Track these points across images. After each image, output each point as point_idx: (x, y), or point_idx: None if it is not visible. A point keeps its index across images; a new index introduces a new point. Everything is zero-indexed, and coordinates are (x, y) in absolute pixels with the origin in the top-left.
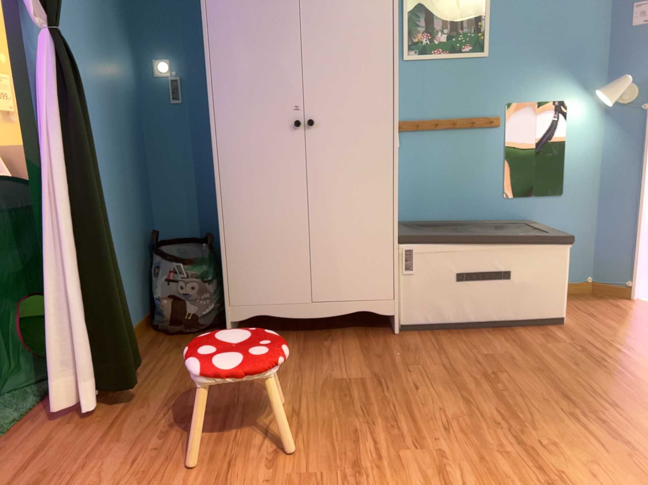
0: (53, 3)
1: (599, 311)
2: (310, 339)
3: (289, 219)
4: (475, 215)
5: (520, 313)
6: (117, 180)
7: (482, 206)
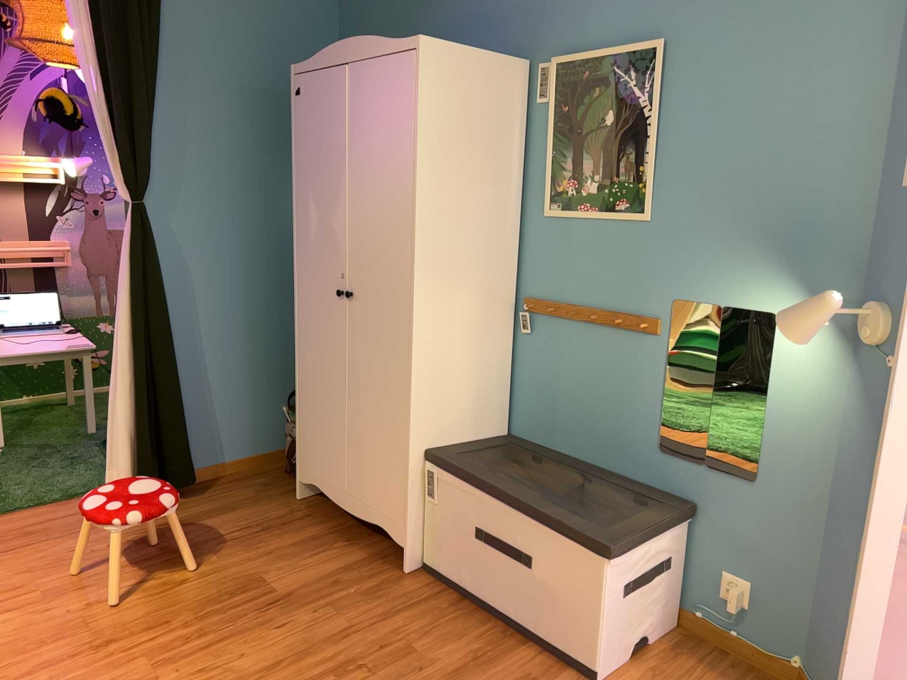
0: (135, 181)
1: None
2: (338, 535)
3: (335, 394)
4: (617, 463)
5: (544, 632)
6: (258, 314)
7: (627, 452)
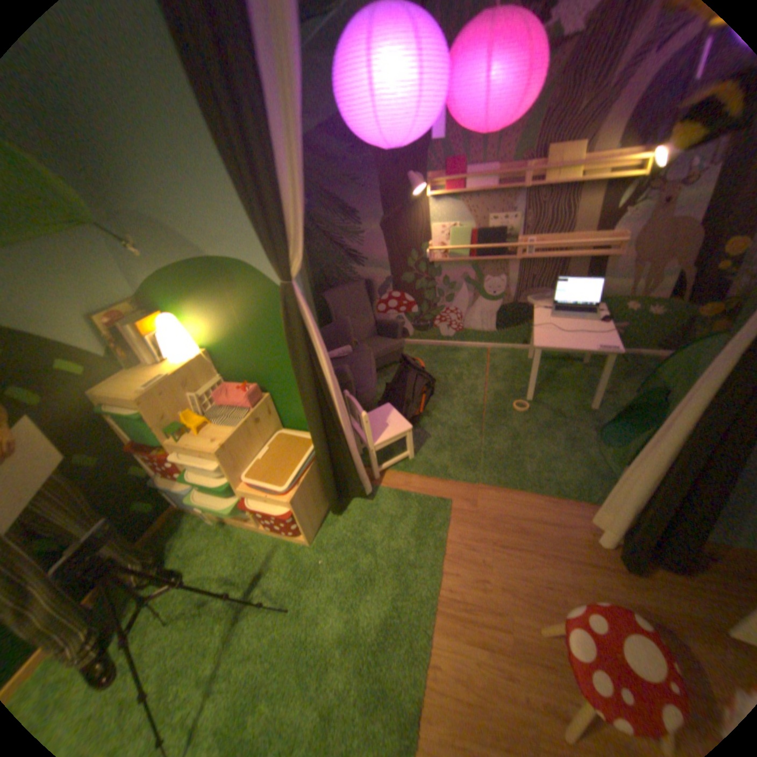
0: None
1: None
2: None
3: None
4: None
5: None
6: None
7: None
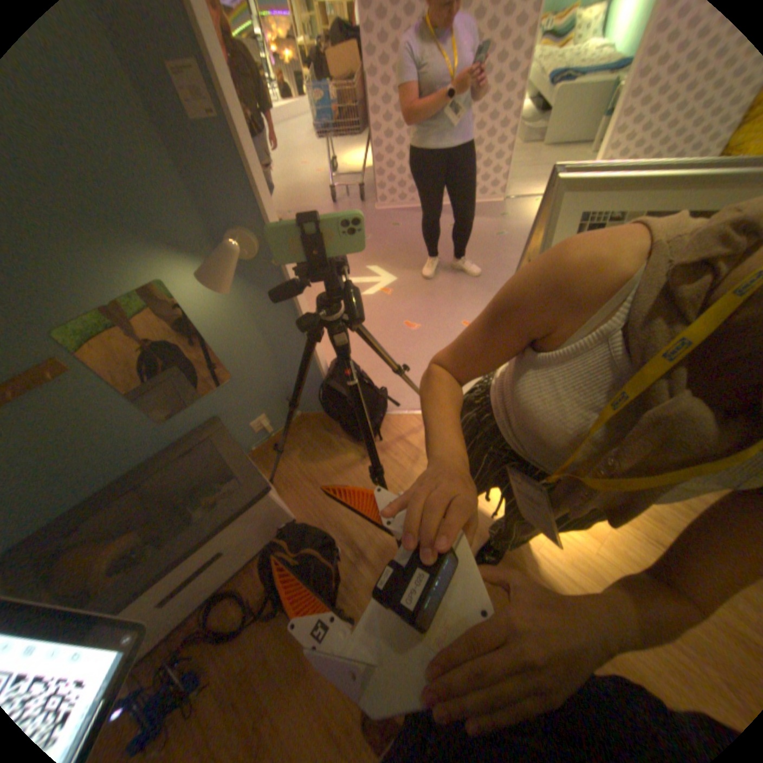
0: None
1: (318, 462)
2: None
3: None
4: (138, 460)
5: (253, 554)
6: None
7: (138, 448)
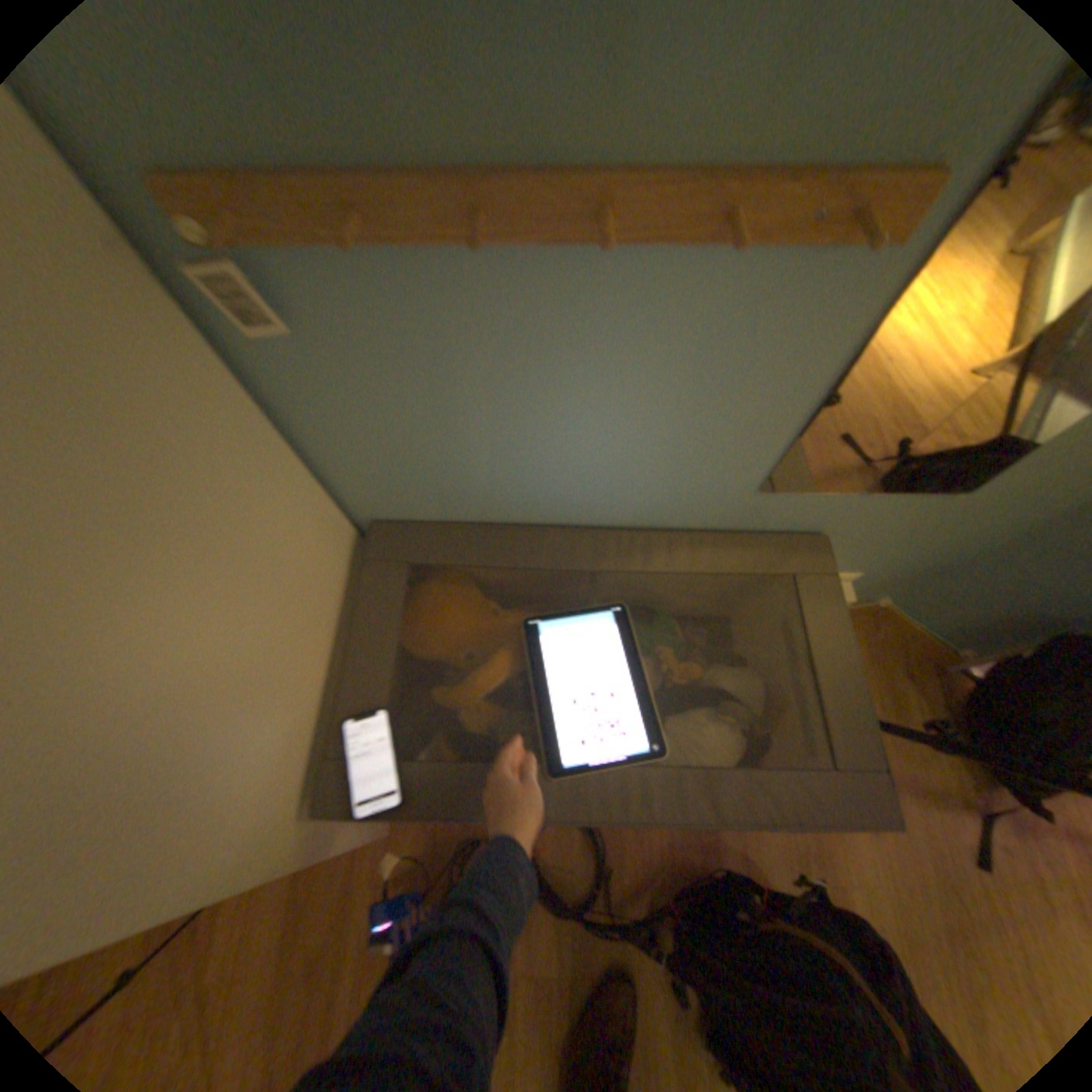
0: None
1: None
2: None
3: None
4: (650, 520)
5: None
6: None
7: (678, 506)
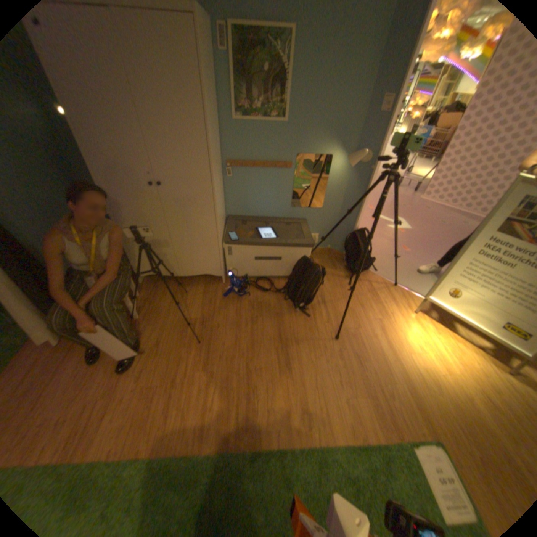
0: None
1: (325, 267)
2: (182, 286)
3: (160, 234)
4: (275, 215)
5: (285, 274)
6: (48, 205)
7: (279, 211)
